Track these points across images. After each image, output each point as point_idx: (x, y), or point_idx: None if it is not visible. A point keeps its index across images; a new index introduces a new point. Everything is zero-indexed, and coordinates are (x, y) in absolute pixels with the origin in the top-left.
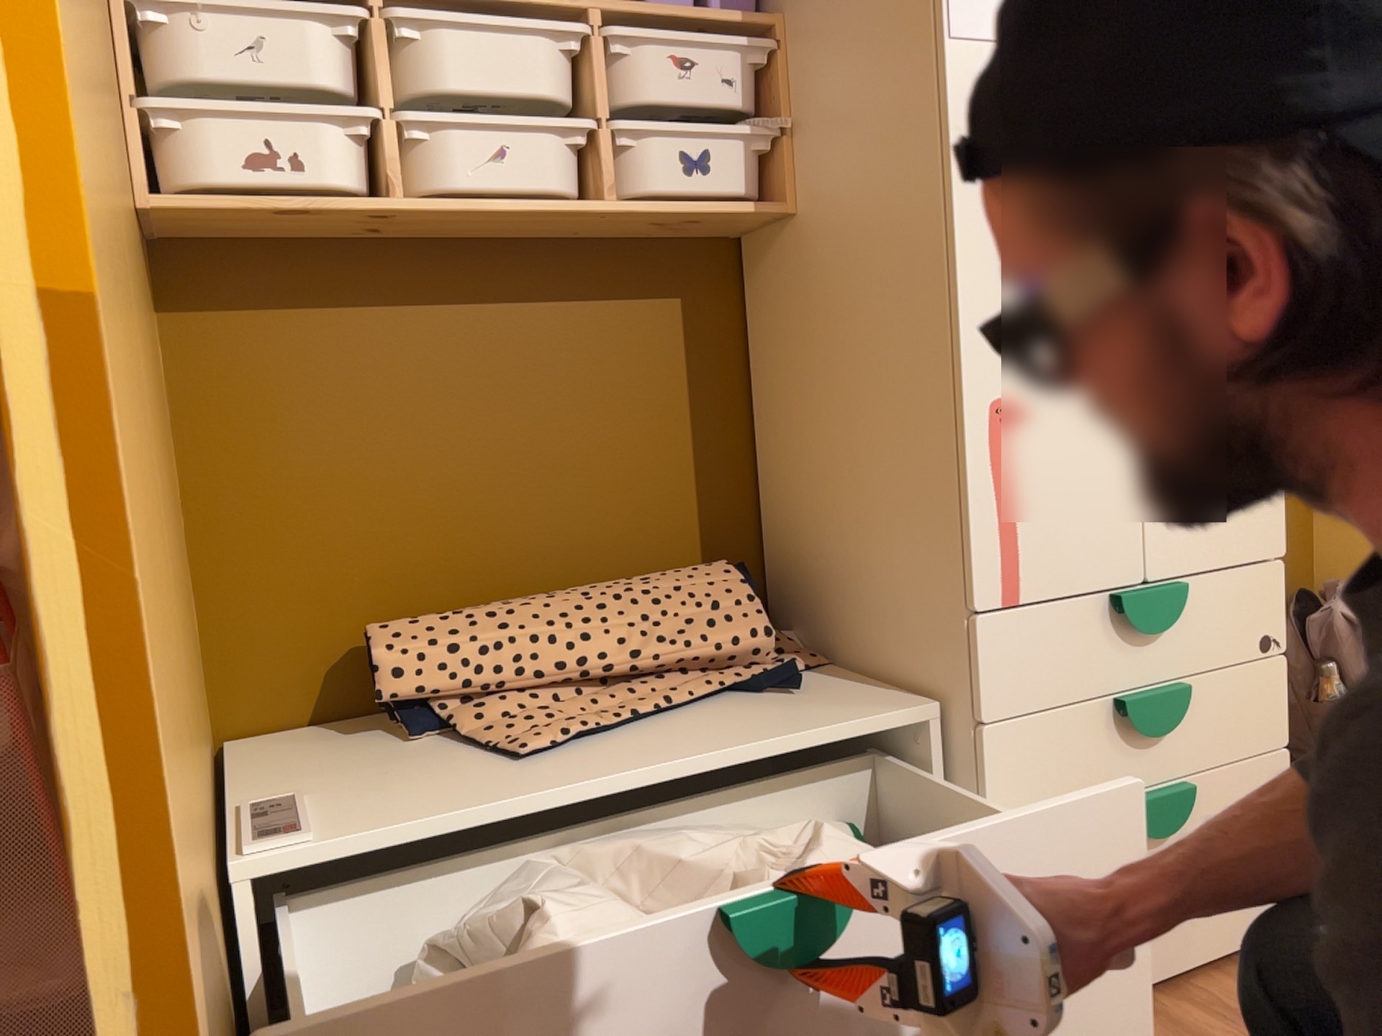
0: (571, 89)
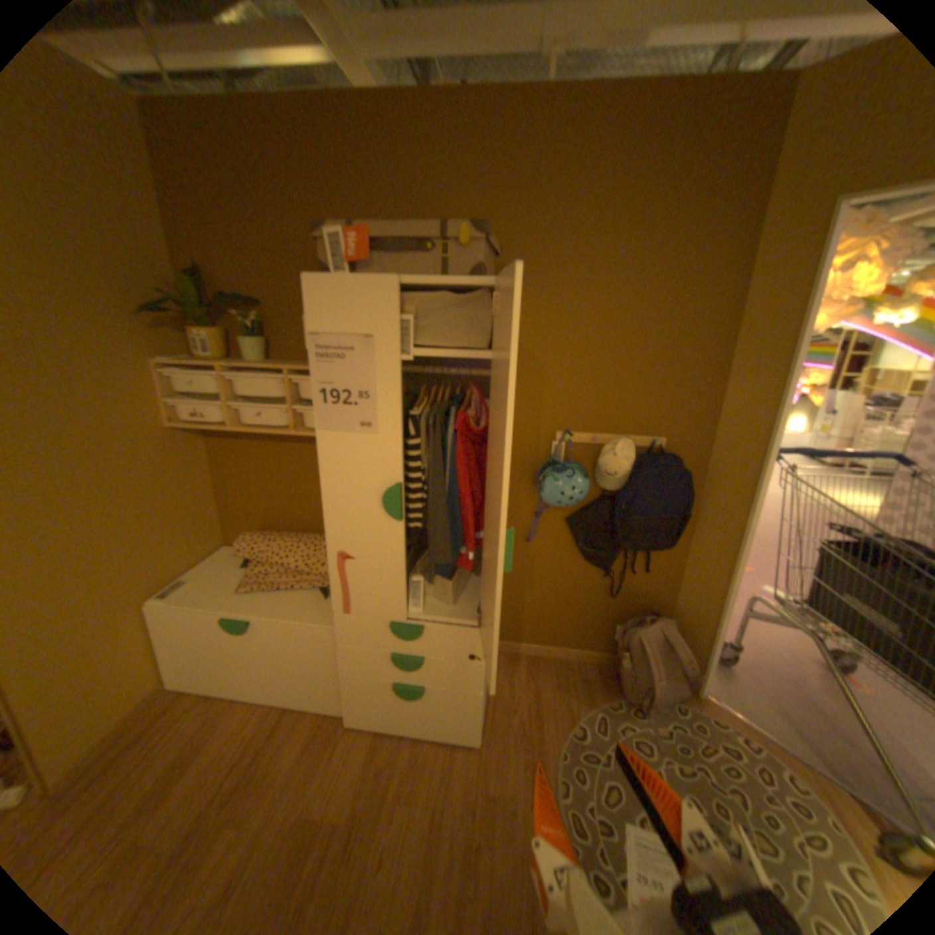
0: (283, 394)
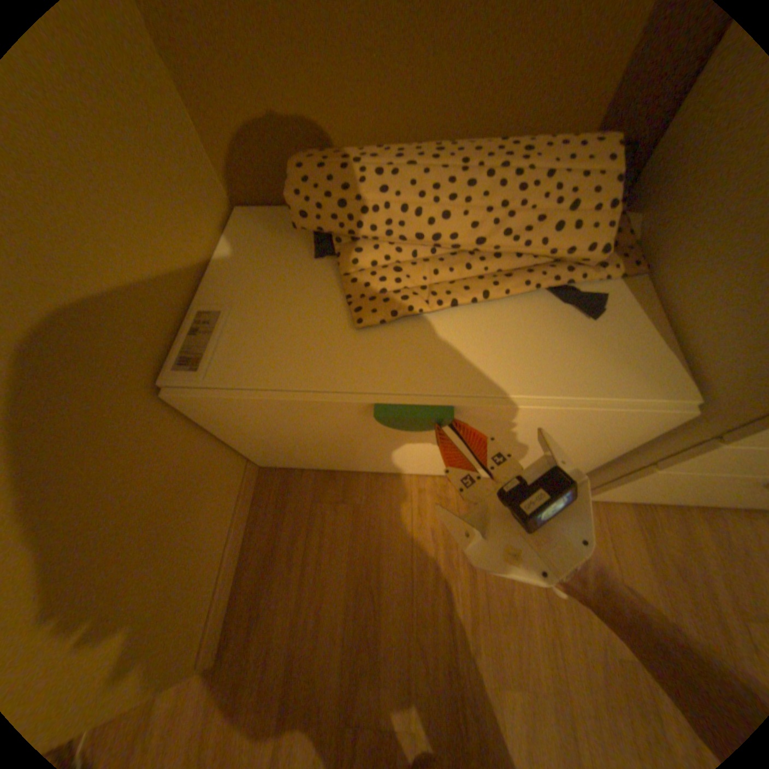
0: None
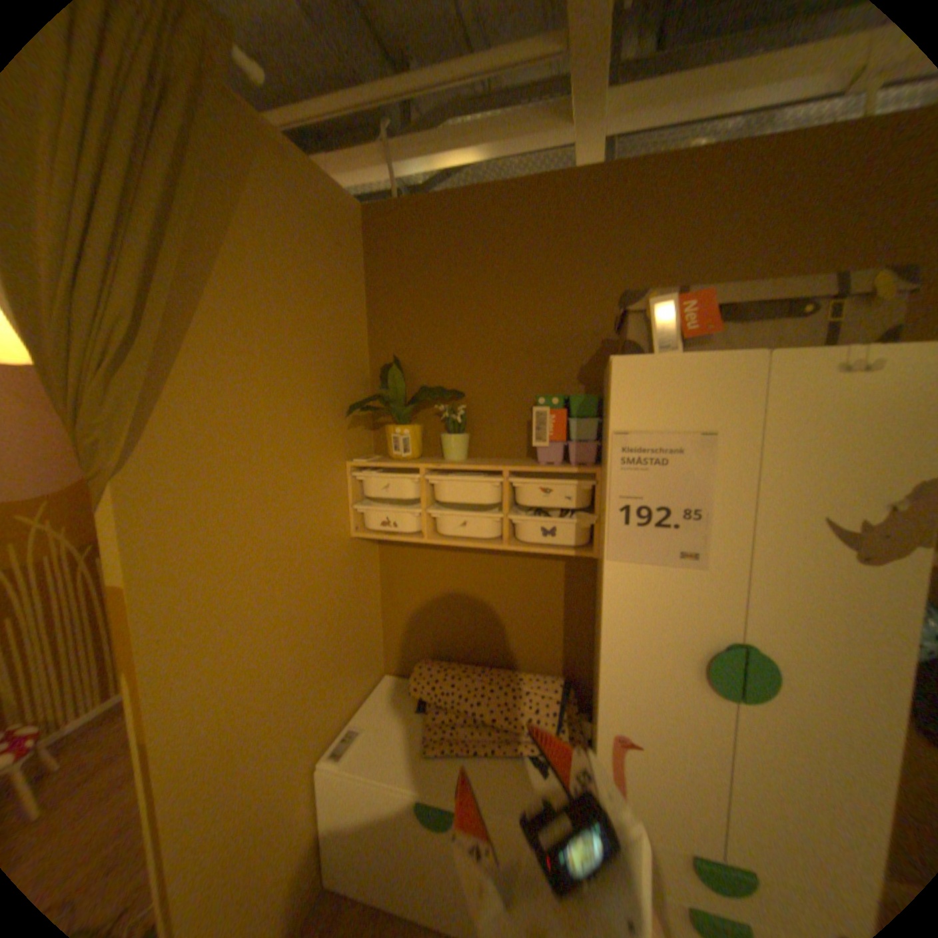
0: (496, 498)
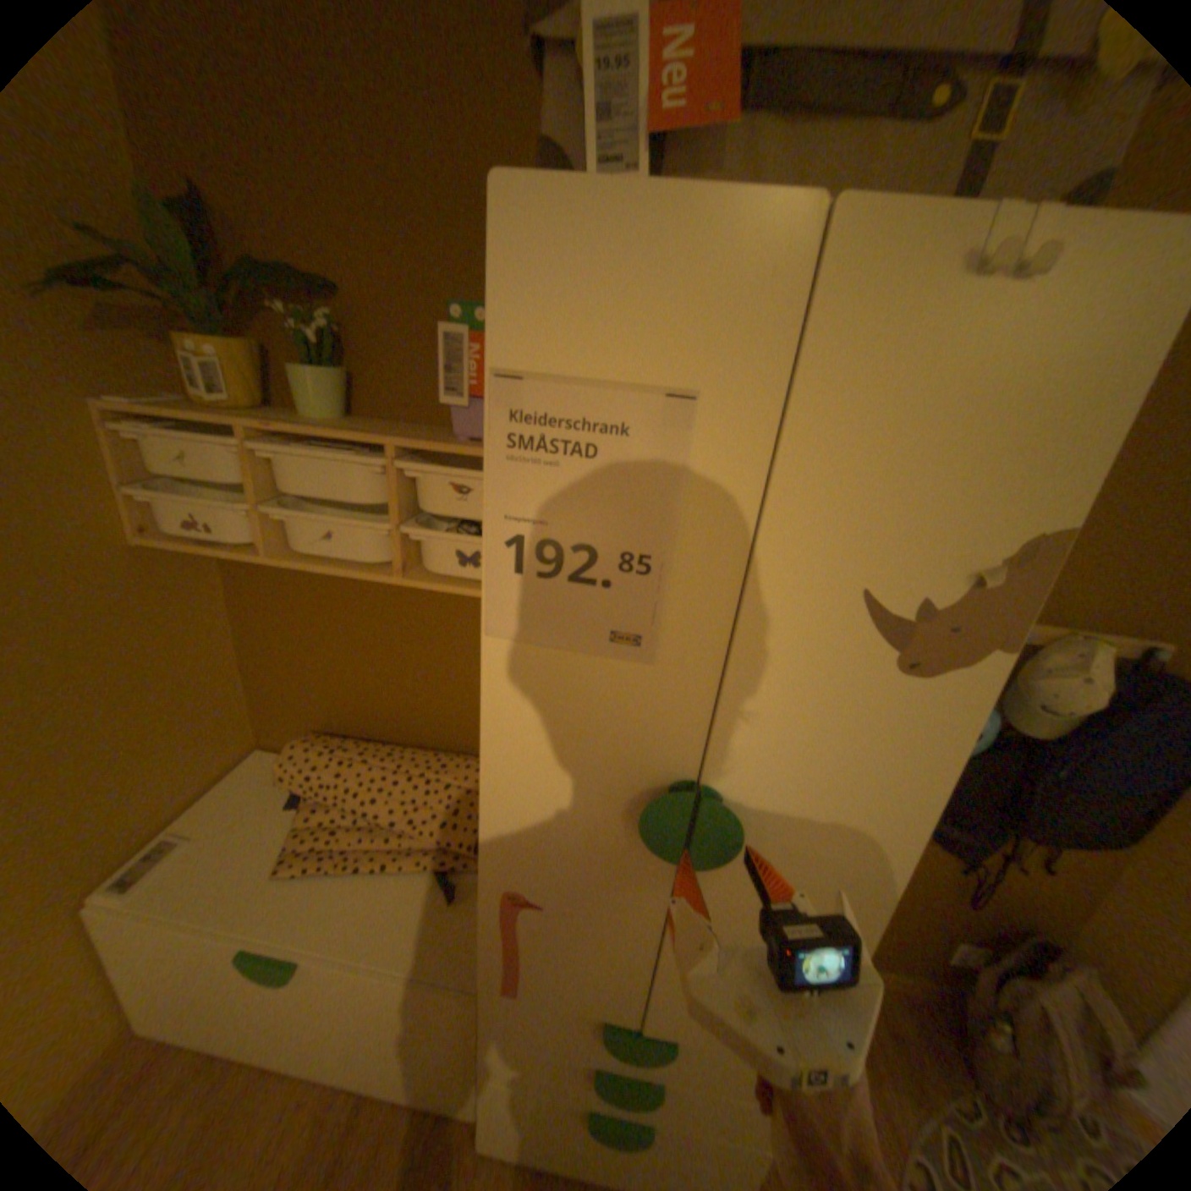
0: (380, 496)
